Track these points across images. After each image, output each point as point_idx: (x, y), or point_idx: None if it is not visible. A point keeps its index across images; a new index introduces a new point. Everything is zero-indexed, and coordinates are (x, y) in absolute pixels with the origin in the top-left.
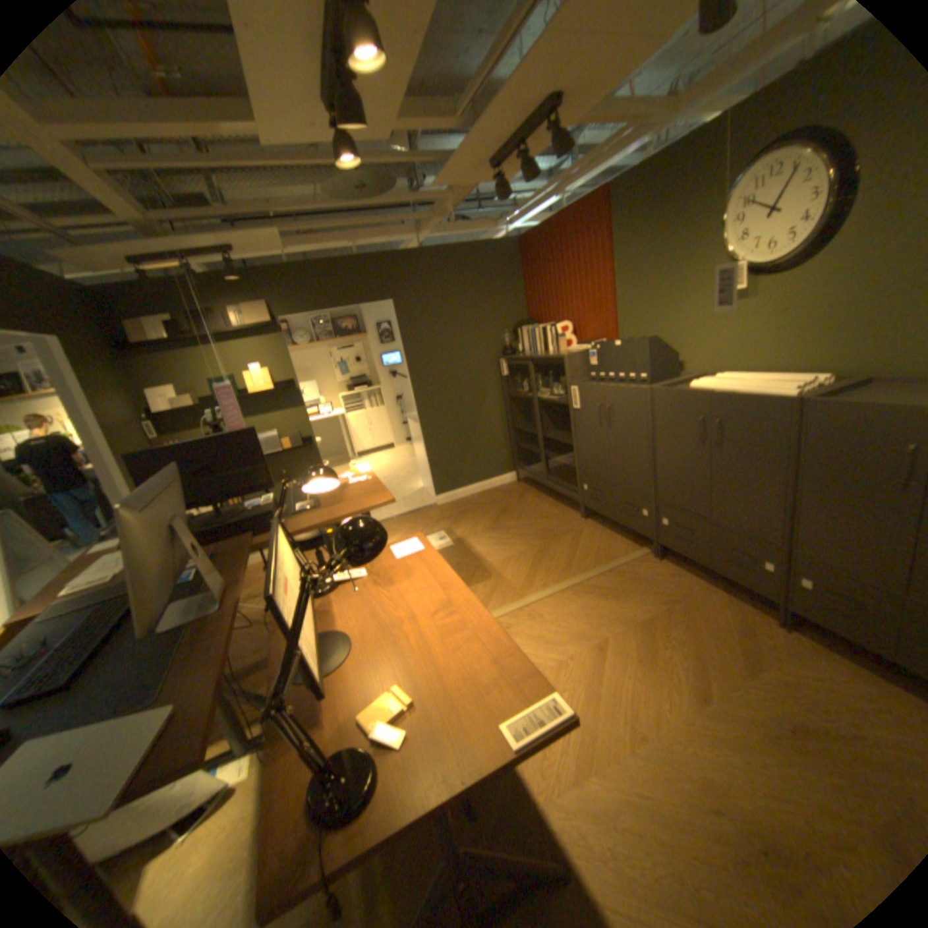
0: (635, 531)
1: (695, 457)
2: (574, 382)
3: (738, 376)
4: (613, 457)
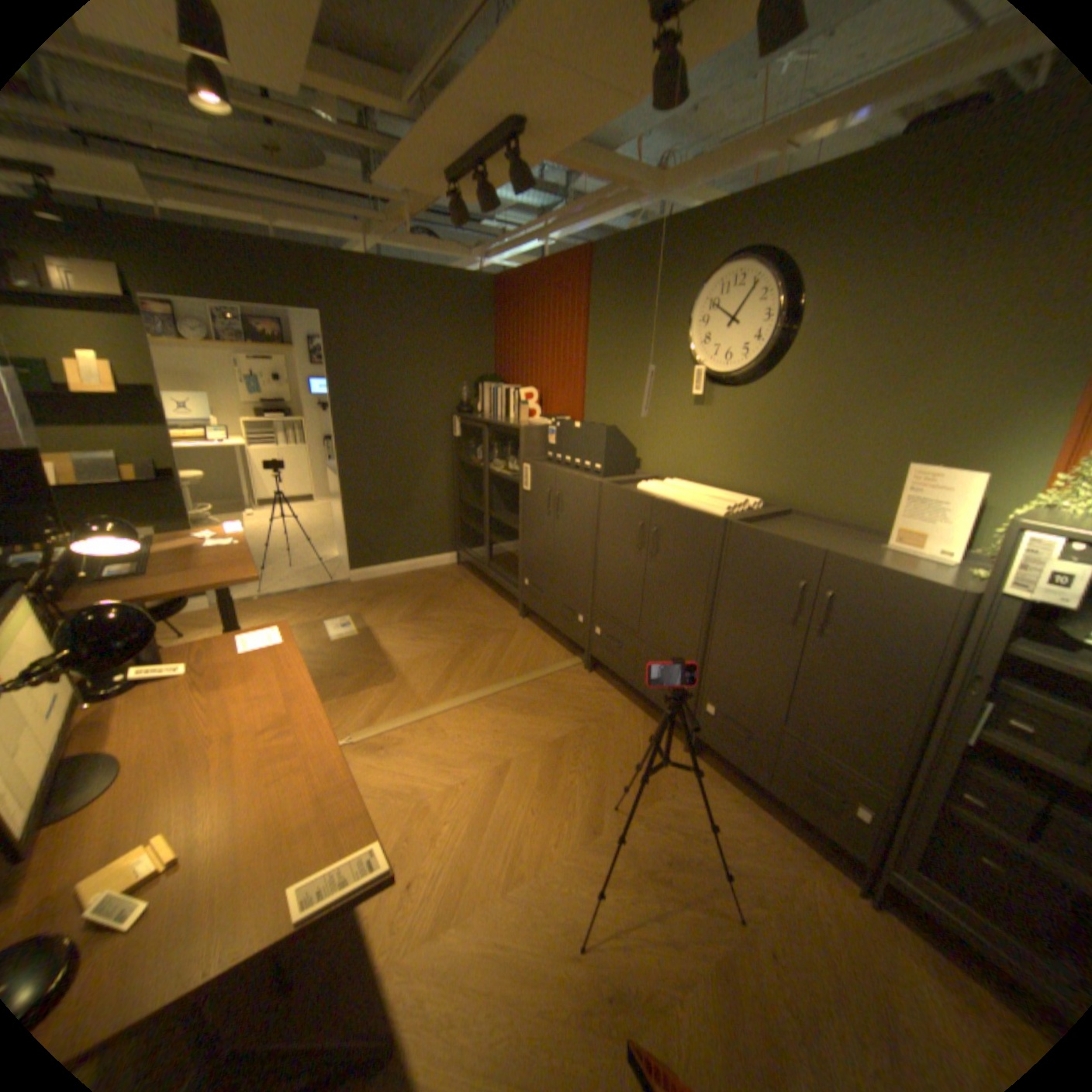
0: (570, 638)
1: (632, 565)
2: (529, 460)
3: (685, 486)
4: (557, 552)
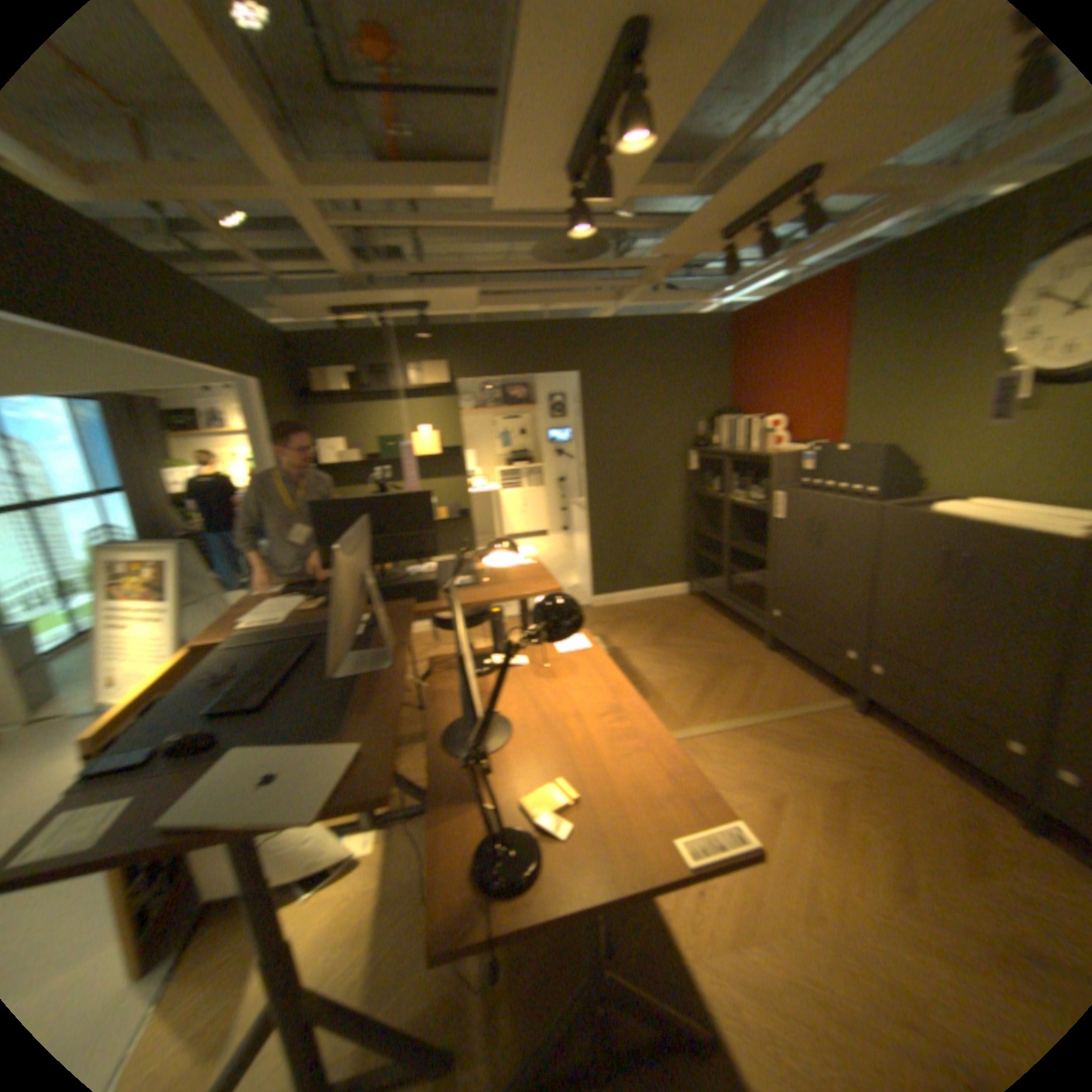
0: (835, 676)
1: (929, 596)
2: (779, 487)
3: (1002, 505)
4: (818, 582)
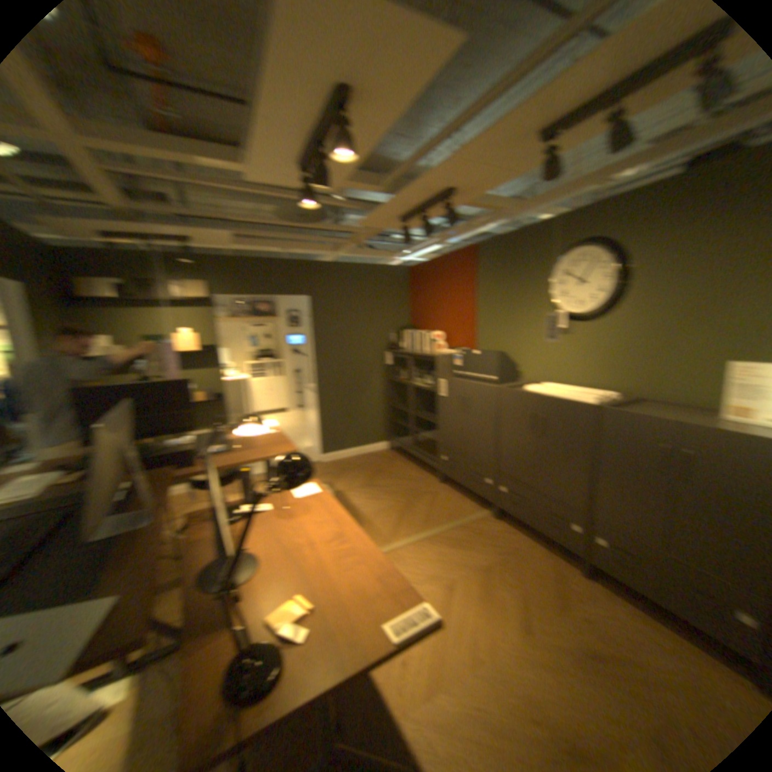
0: (482, 496)
1: (528, 441)
2: (444, 377)
3: (560, 387)
4: (469, 437)
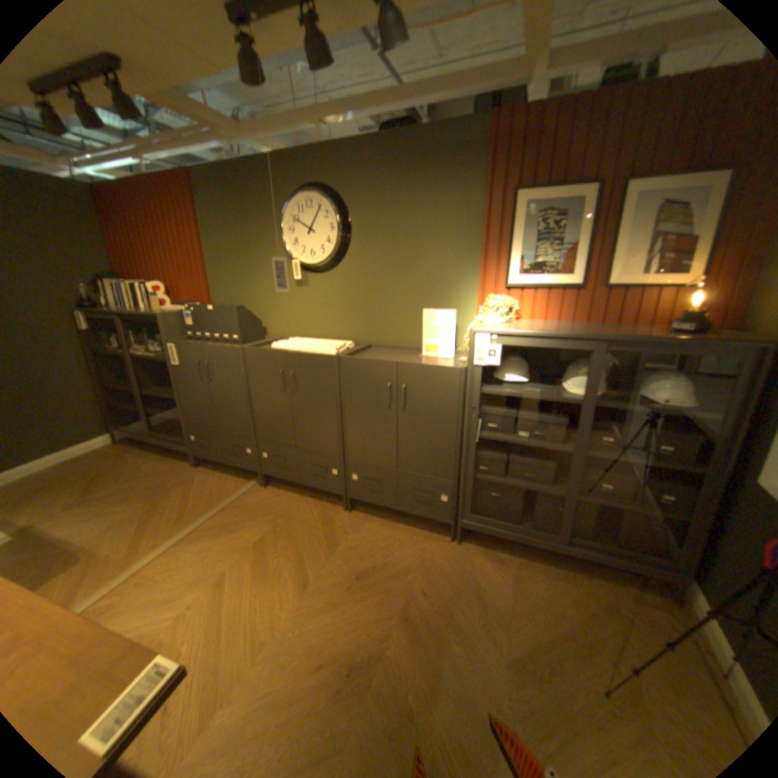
0: (242, 469)
1: (280, 401)
2: (170, 340)
3: (303, 341)
4: (216, 408)
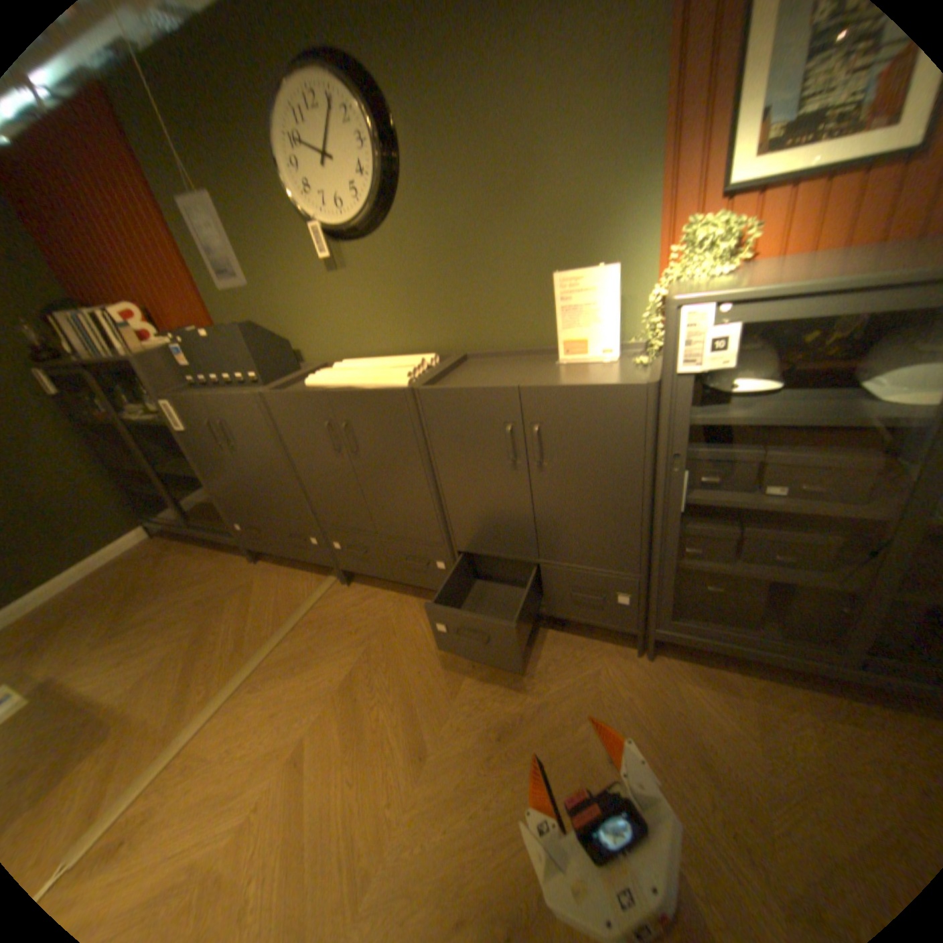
0: (311, 563)
1: (337, 469)
2: (160, 394)
3: (354, 365)
4: (252, 485)
